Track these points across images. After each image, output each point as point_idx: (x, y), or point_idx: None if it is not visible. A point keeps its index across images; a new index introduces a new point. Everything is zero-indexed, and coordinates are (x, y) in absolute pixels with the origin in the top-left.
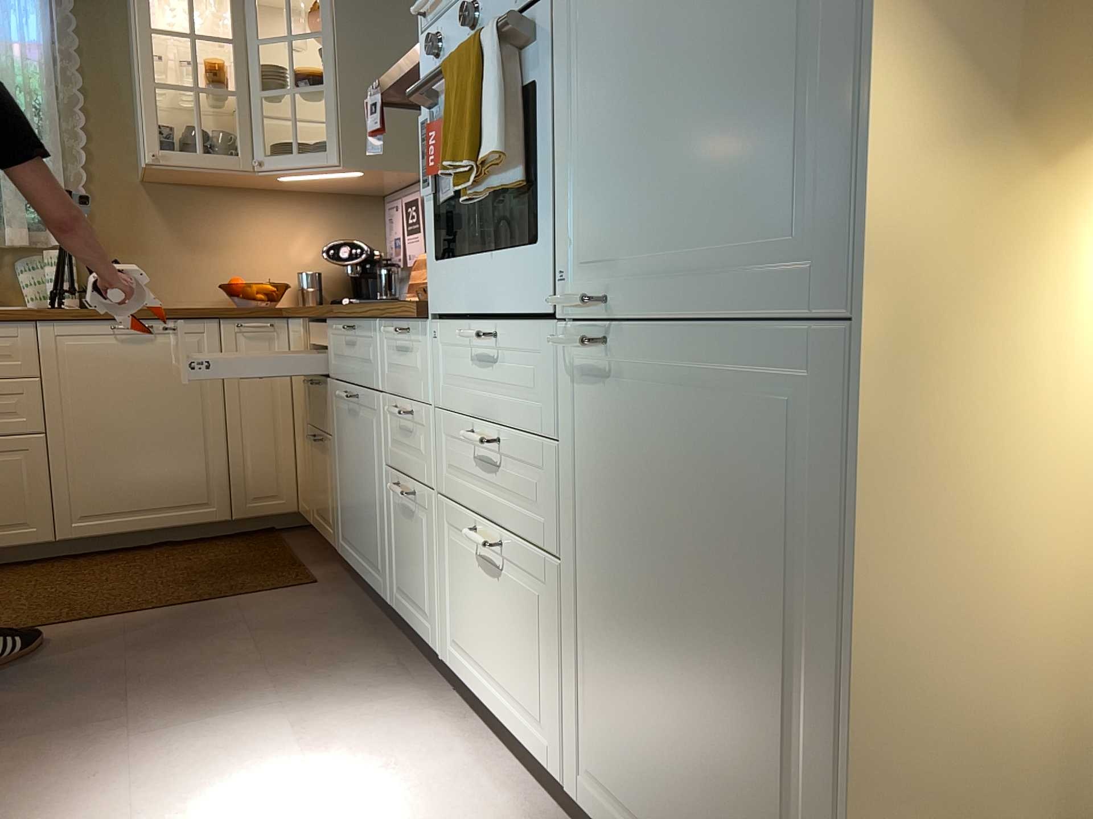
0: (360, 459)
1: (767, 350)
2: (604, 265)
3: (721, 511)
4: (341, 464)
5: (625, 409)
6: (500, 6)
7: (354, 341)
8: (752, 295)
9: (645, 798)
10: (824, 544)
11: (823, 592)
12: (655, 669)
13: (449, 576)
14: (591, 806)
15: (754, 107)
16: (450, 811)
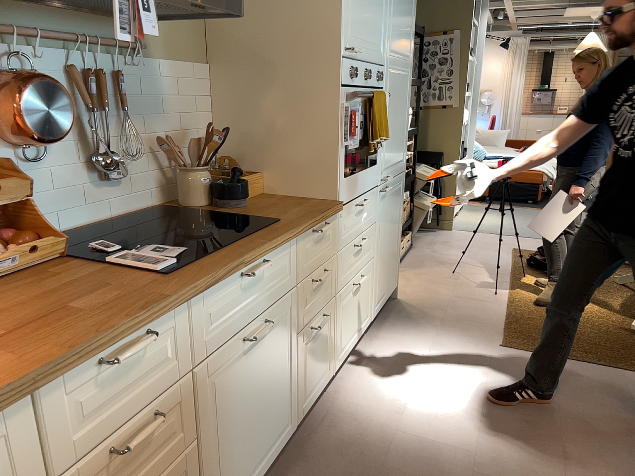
0: (264, 375)
1: (399, 178)
2: (386, 167)
3: (395, 211)
4: (223, 434)
5: (386, 201)
6: (372, 80)
7: (257, 277)
8: (399, 169)
9: (383, 287)
10: (400, 205)
11: (400, 213)
12: (386, 255)
13: (339, 325)
14: (376, 311)
15: (401, 136)
16: (384, 358)
